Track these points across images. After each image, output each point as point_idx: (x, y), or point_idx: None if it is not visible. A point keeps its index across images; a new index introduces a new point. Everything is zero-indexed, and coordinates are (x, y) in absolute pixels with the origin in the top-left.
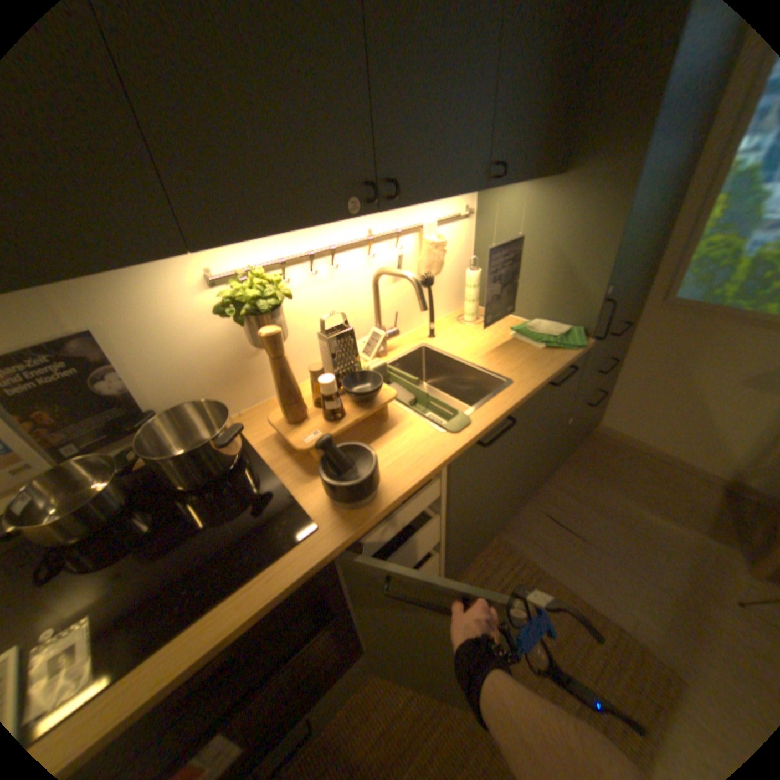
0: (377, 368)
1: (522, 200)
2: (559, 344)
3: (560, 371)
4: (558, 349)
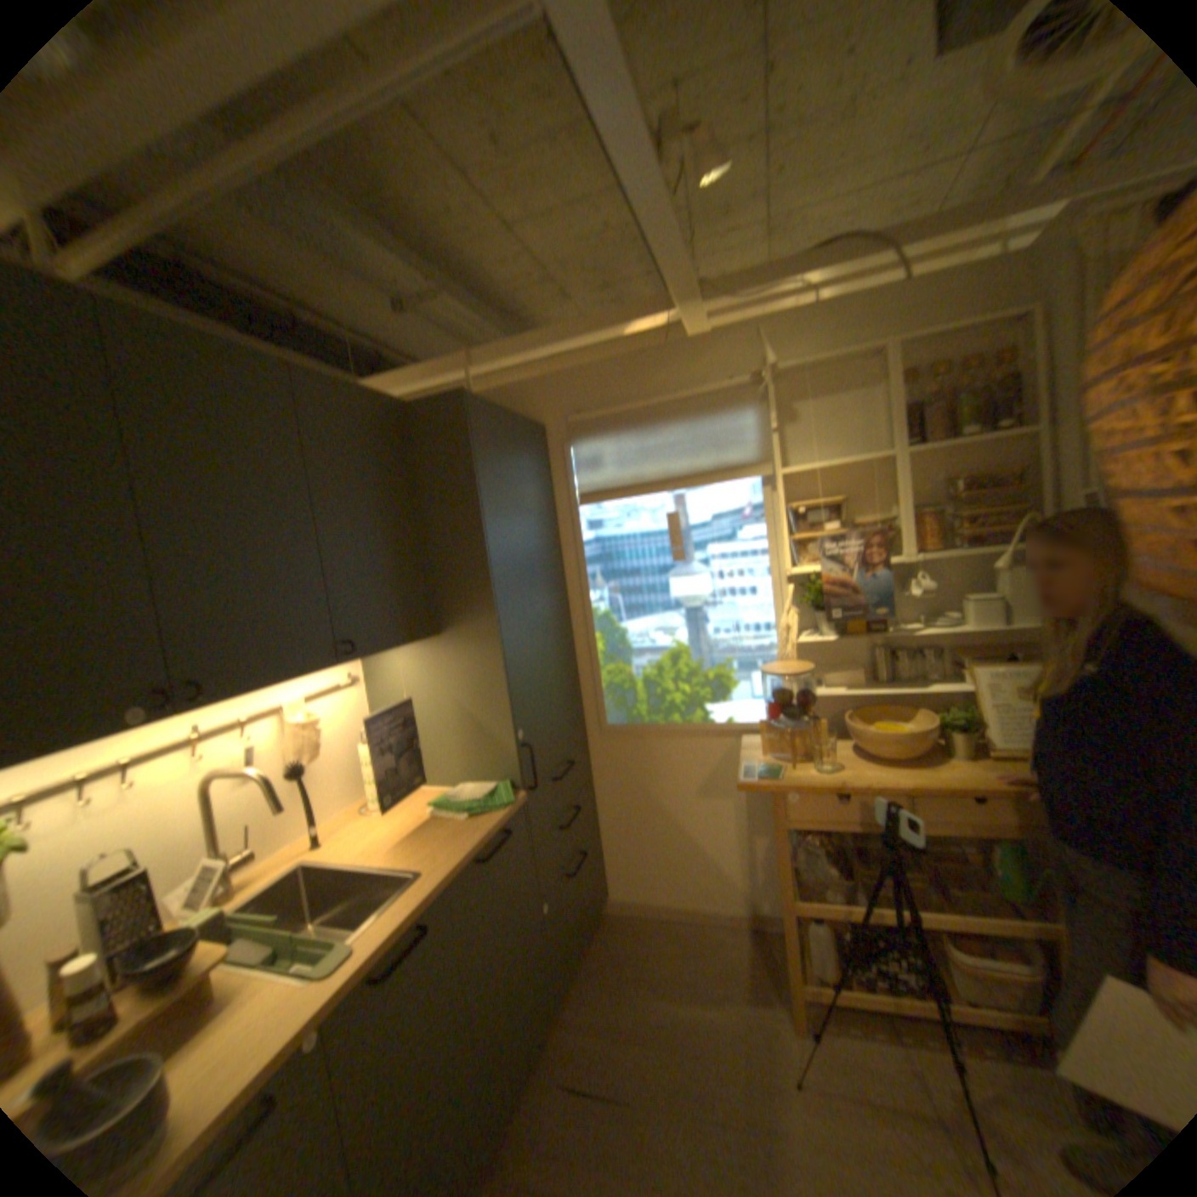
0: (205, 924)
1: (409, 663)
2: (483, 810)
3: (485, 843)
4: (483, 816)
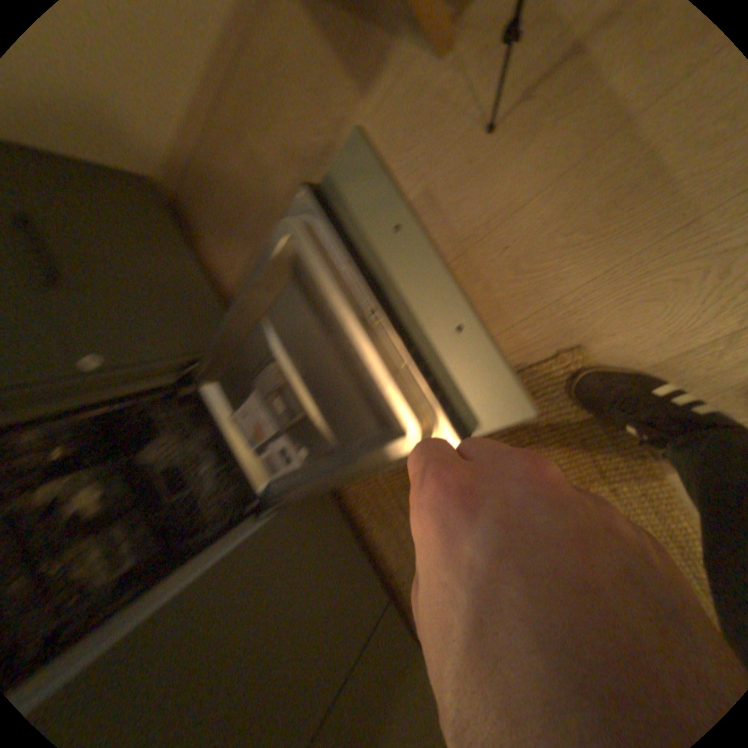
0: None
1: None
2: None
3: None
4: None
